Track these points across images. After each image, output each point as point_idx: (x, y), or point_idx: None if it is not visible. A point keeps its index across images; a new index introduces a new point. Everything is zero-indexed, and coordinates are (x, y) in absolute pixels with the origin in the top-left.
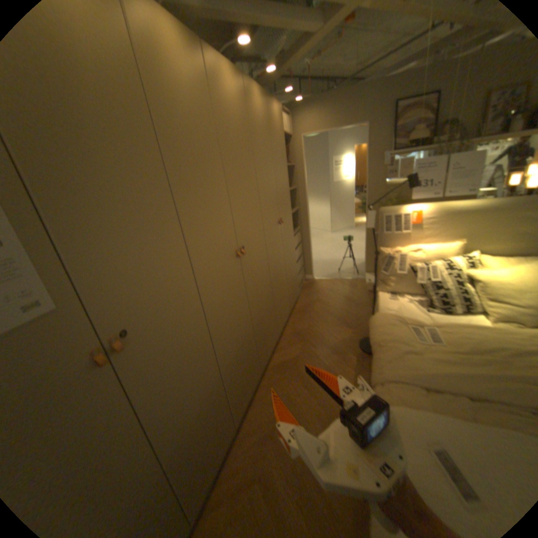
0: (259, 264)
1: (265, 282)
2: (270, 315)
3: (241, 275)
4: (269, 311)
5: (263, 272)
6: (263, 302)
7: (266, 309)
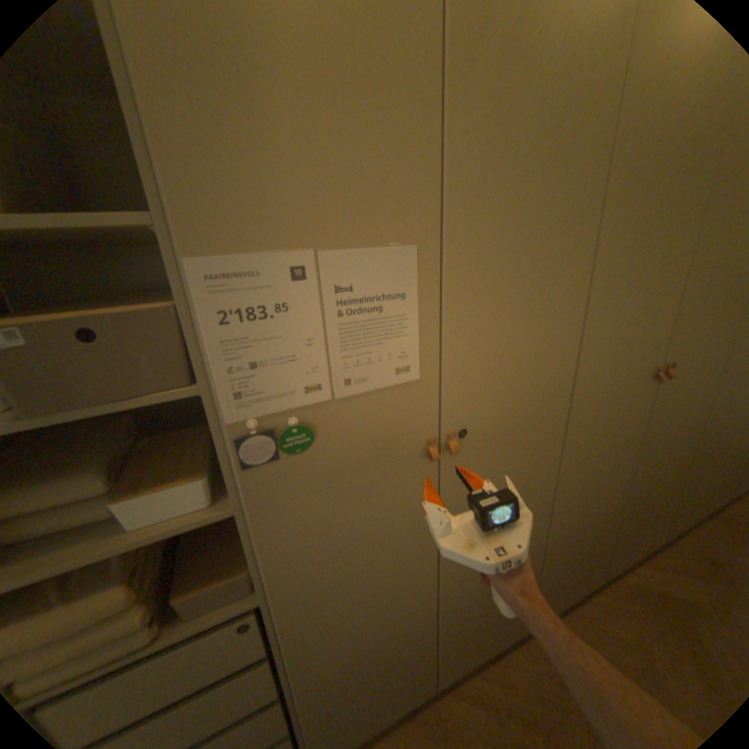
0: (693, 405)
1: (687, 441)
2: (668, 501)
3: (647, 414)
4: (670, 493)
5: (693, 422)
6: (666, 474)
7: (667, 488)
